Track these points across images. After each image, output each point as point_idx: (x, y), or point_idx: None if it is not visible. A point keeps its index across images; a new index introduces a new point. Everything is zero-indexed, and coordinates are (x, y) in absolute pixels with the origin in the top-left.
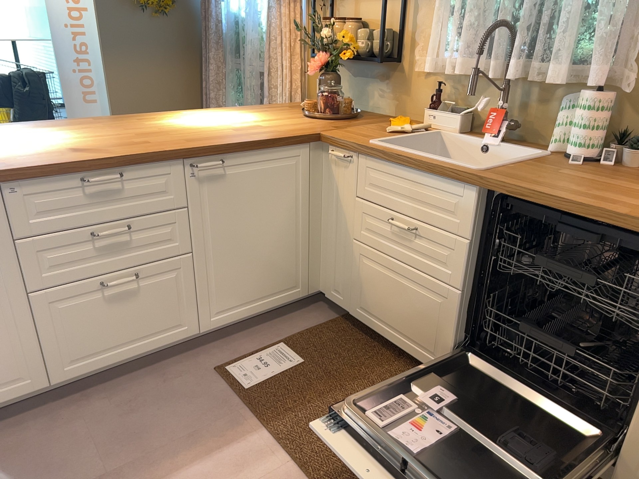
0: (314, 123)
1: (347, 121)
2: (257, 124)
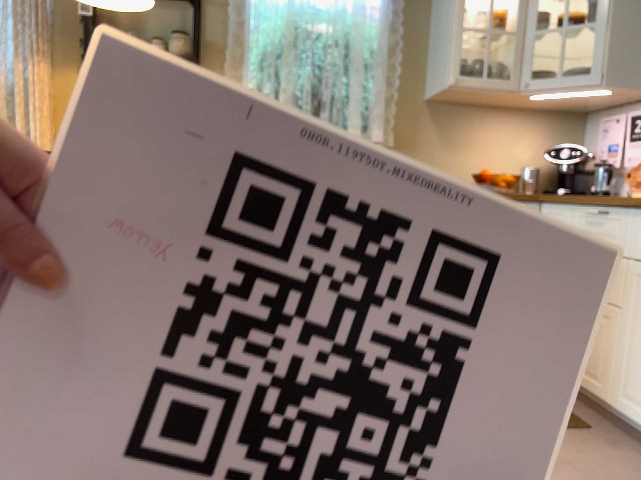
0: None
1: None
2: None
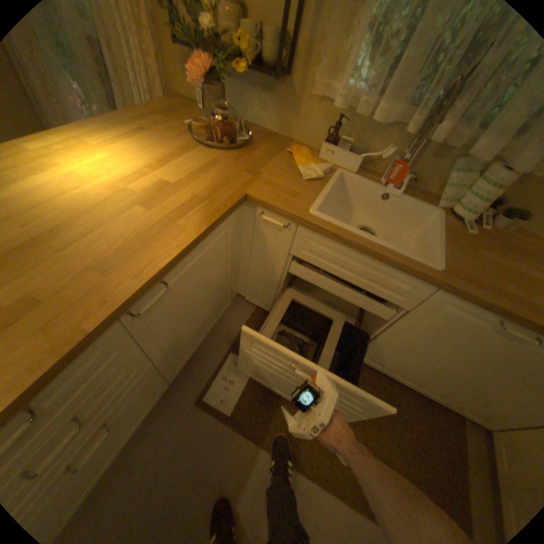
0: (218, 160)
1: (248, 151)
2: (159, 177)
